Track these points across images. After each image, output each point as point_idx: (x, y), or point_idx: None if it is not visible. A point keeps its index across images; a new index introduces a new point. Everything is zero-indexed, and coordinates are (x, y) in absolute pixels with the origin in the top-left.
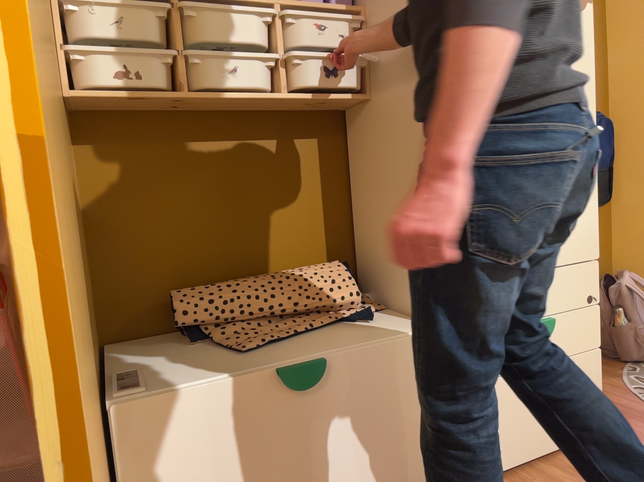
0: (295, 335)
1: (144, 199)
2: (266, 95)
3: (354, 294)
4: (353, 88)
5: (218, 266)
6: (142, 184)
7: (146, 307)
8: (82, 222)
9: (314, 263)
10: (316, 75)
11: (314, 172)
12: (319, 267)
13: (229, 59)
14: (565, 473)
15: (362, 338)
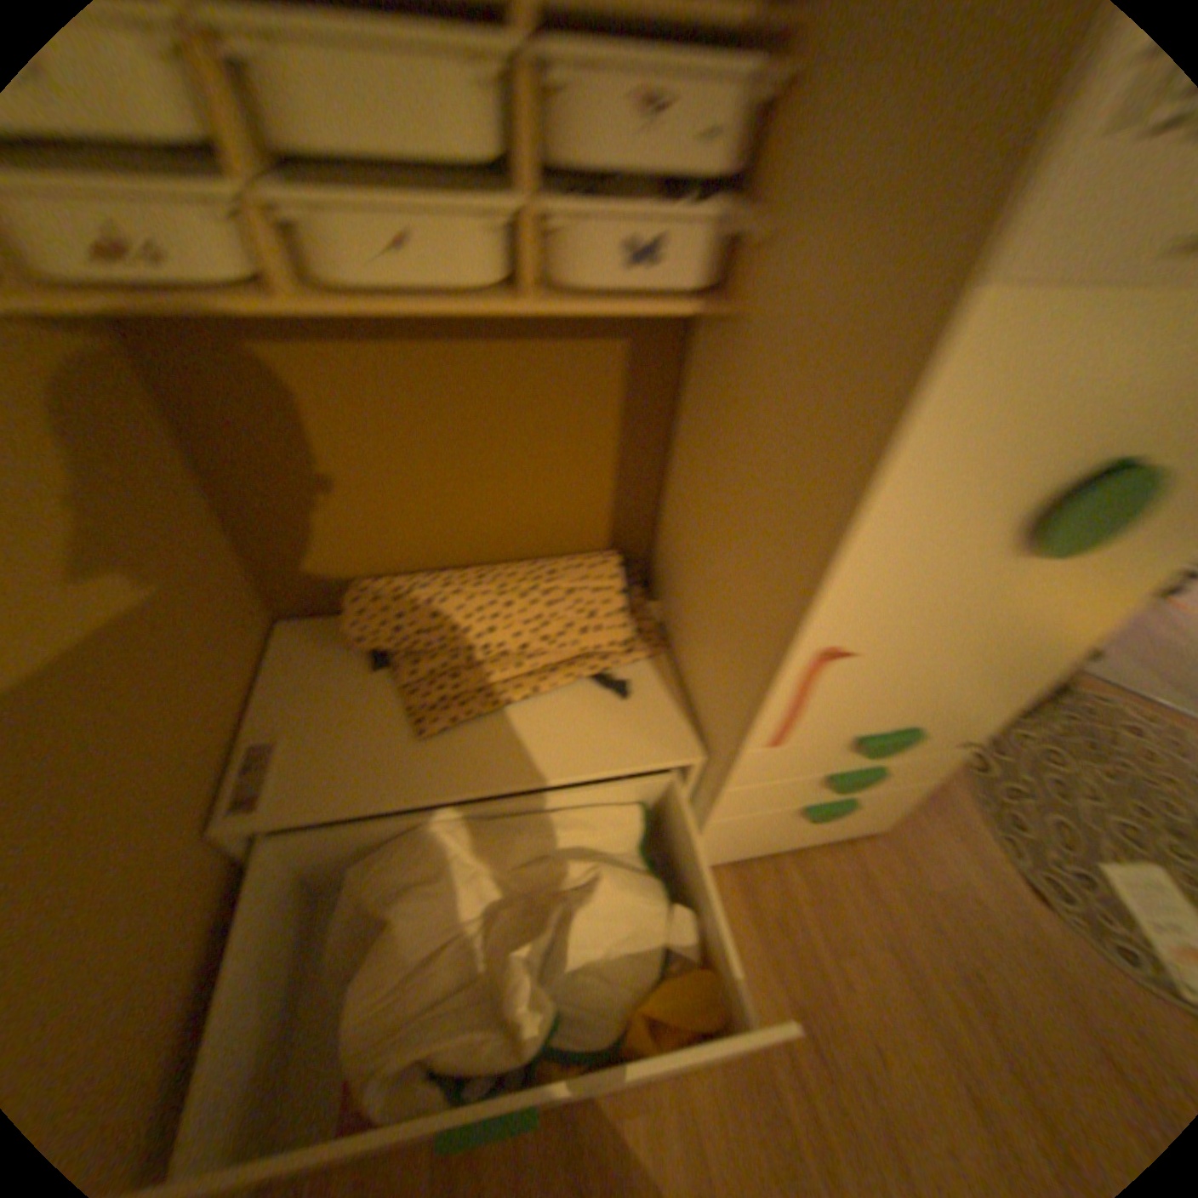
0: (506, 704)
1: (289, 440)
2: (485, 304)
3: (614, 641)
4: (711, 279)
5: (431, 539)
6: (279, 414)
7: (326, 580)
8: (178, 488)
9: (585, 542)
10: (617, 252)
11: (609, 407)
12: (582, 572)
13: (383, 205)
14: (802, 885)
15: (589, 750)
